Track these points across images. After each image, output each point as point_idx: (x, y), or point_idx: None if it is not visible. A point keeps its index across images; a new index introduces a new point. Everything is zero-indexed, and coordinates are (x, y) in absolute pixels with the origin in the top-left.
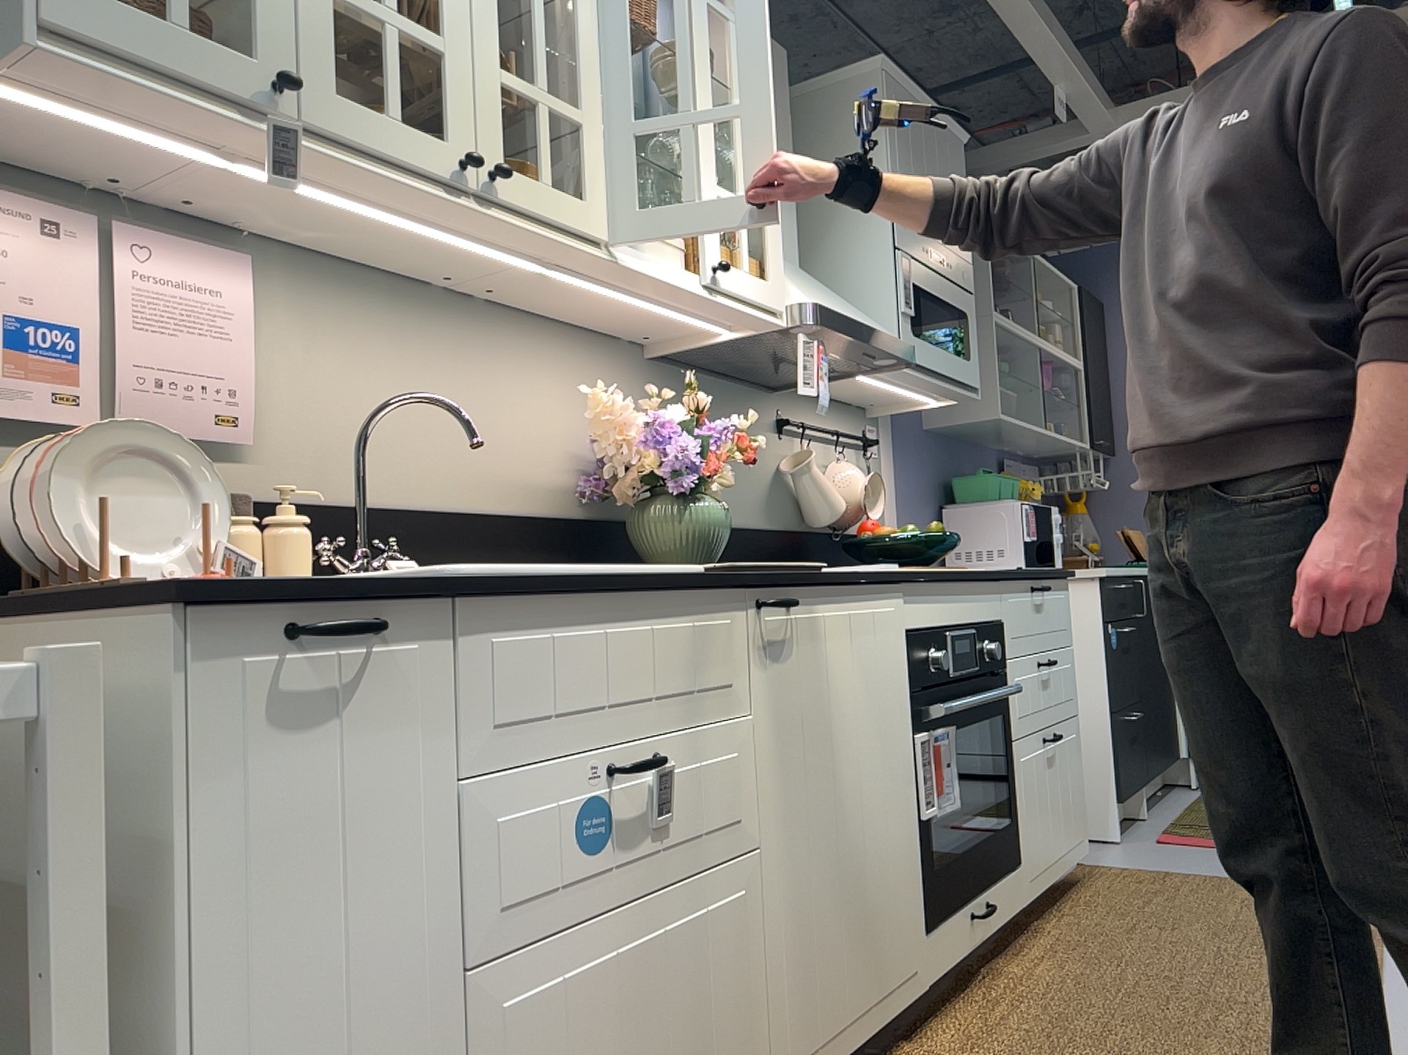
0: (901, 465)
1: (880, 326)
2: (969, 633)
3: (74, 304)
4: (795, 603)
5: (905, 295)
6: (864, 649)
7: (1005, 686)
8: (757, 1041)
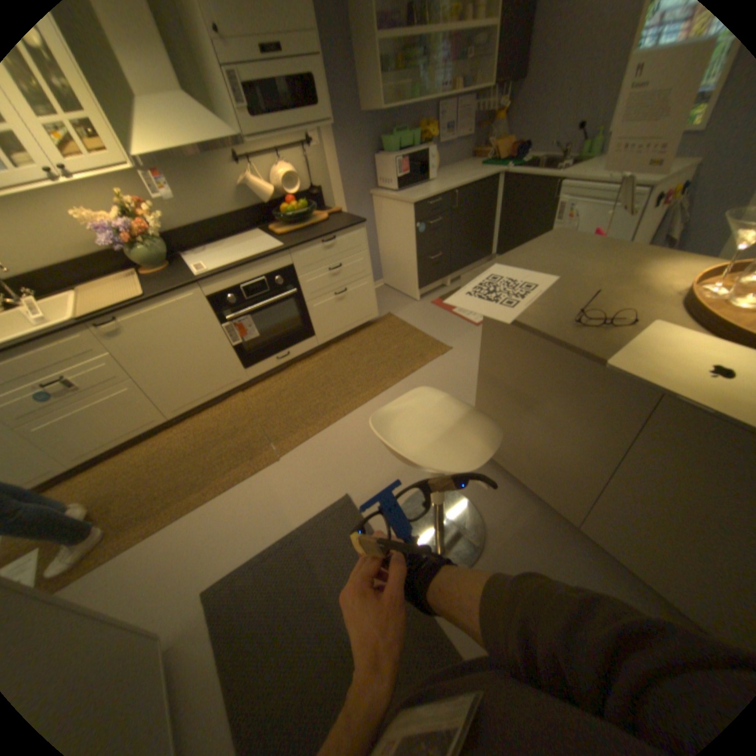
0: (338, 143)
1: (213, 130)
2: (260, 279)
3: None
4: (109, 322)
5: (234, 98)
6: (172, 314)
7: (296, 287)
8: (152, 411)
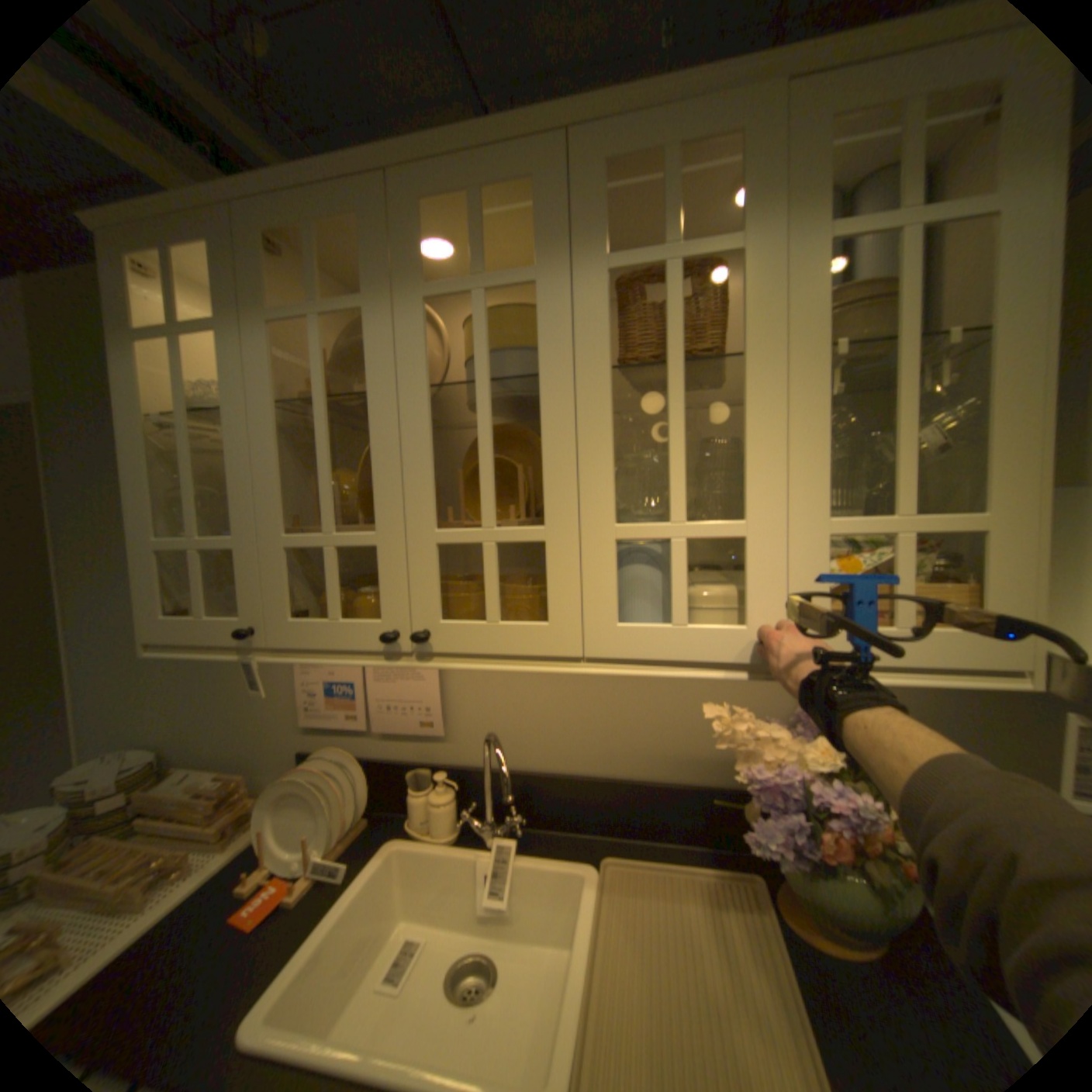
0: None
1: None
2: None
3: (351, 670)
4: None
5: None
6: None
7: None
8: None
